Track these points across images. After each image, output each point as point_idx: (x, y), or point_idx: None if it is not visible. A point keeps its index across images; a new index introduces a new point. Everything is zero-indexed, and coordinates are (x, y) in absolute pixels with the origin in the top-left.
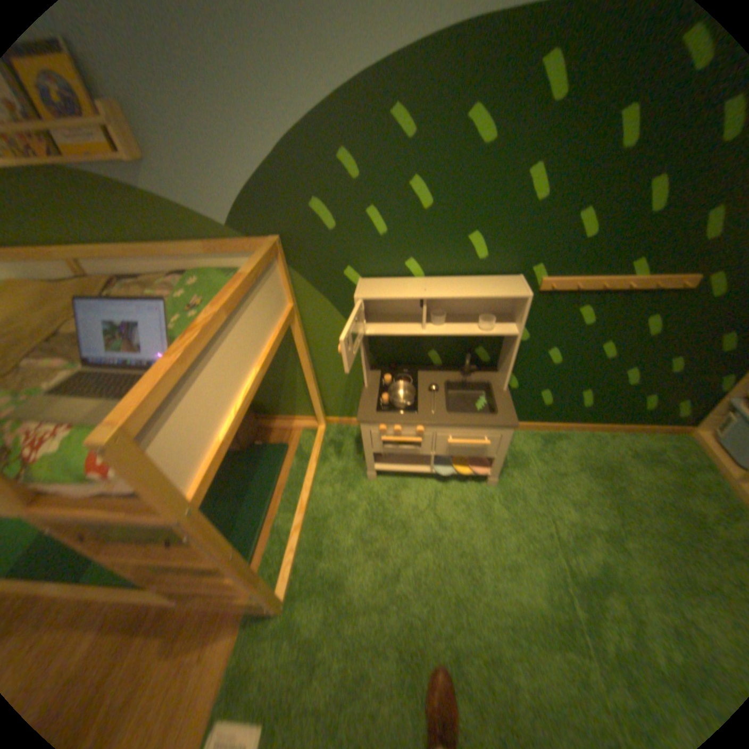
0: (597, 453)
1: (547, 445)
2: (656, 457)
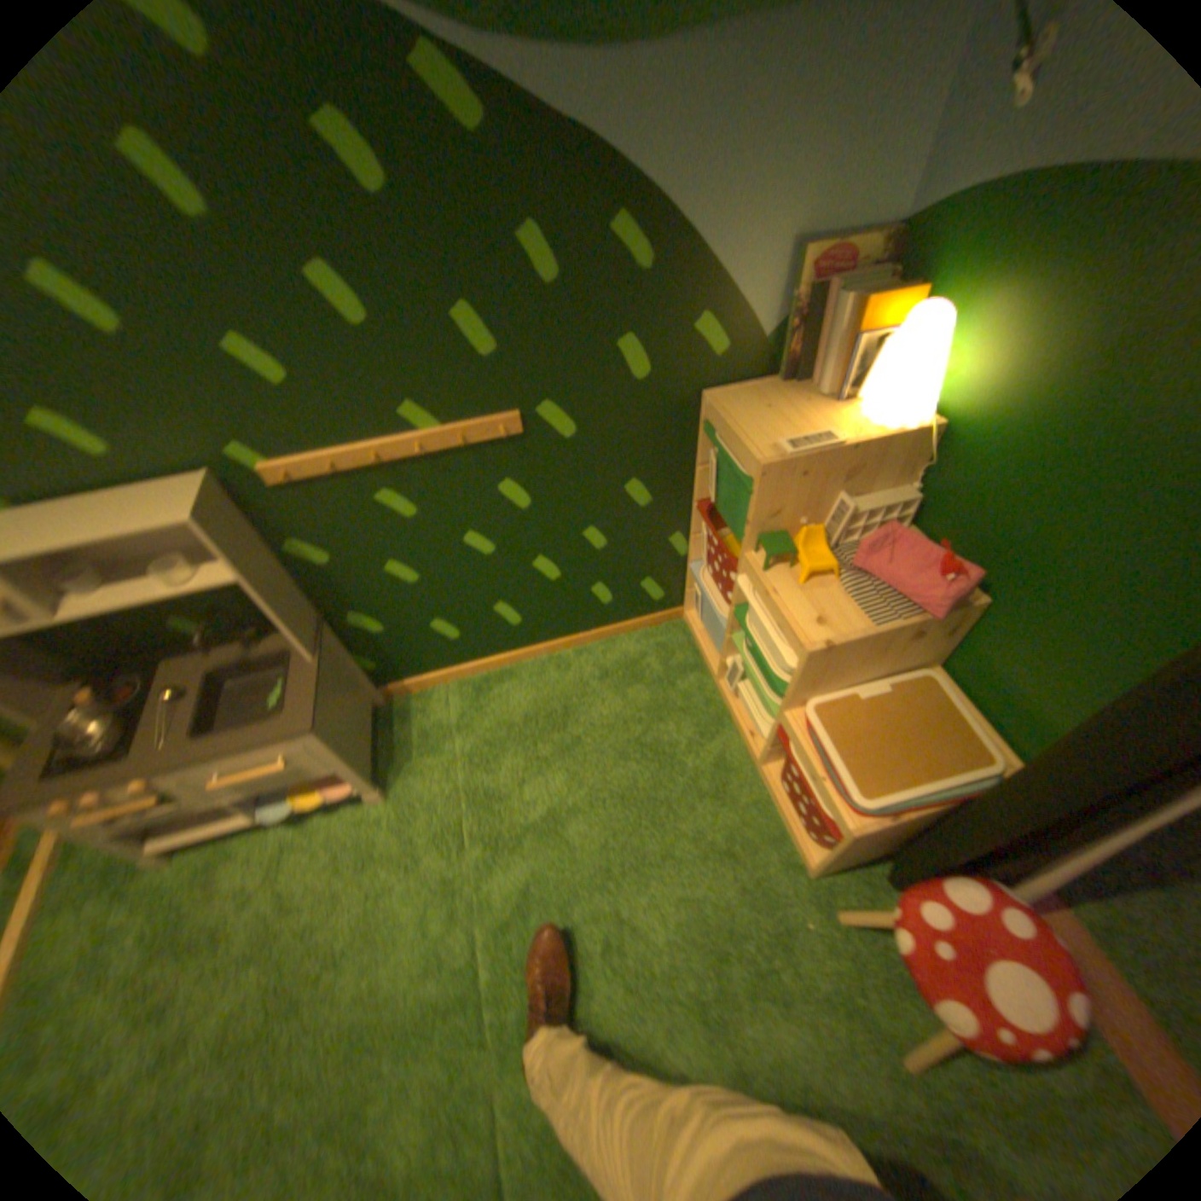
0: (552, 687)
1: (480, 695)
2: (631, 668)
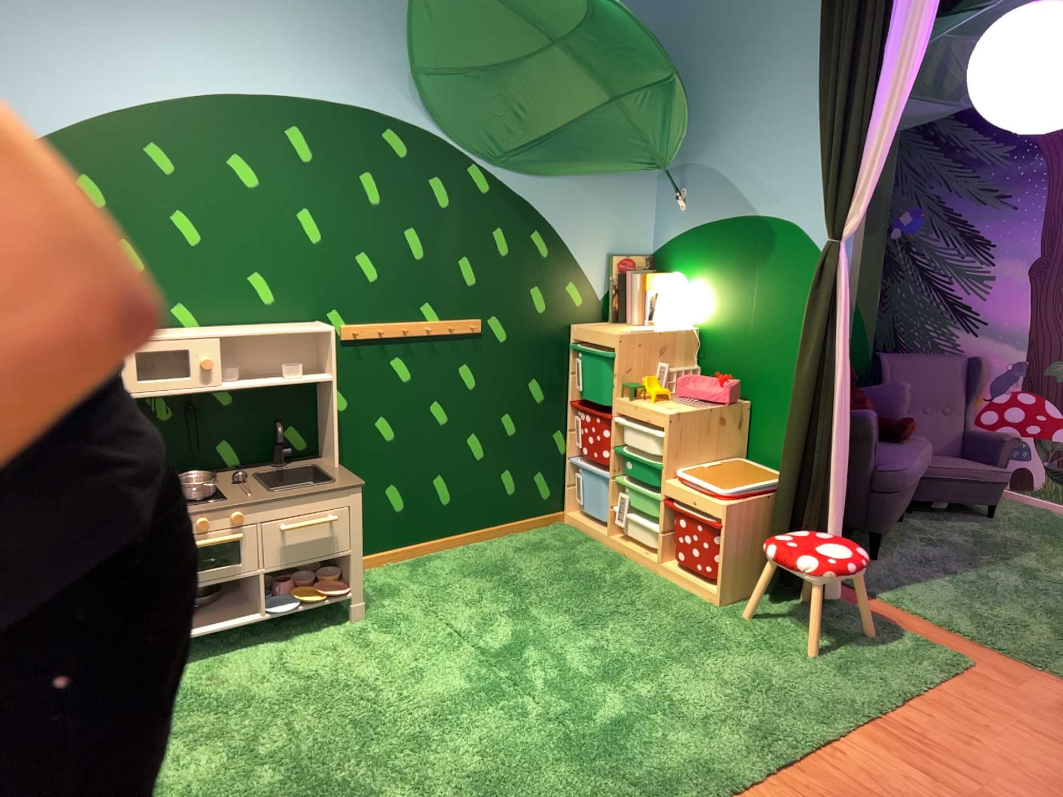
0: (477, 559)
1: (415, 569)
2: (537, 546)
